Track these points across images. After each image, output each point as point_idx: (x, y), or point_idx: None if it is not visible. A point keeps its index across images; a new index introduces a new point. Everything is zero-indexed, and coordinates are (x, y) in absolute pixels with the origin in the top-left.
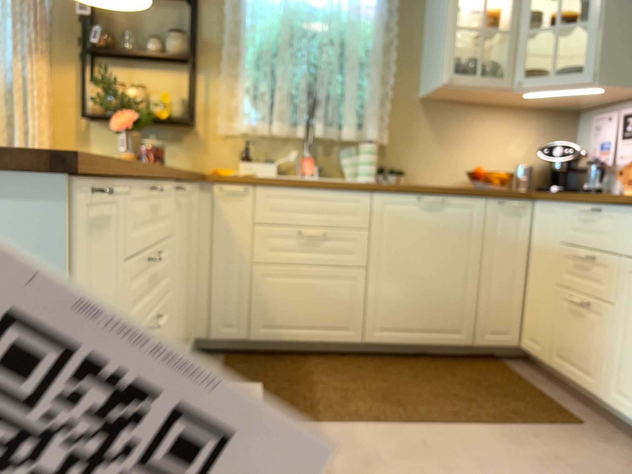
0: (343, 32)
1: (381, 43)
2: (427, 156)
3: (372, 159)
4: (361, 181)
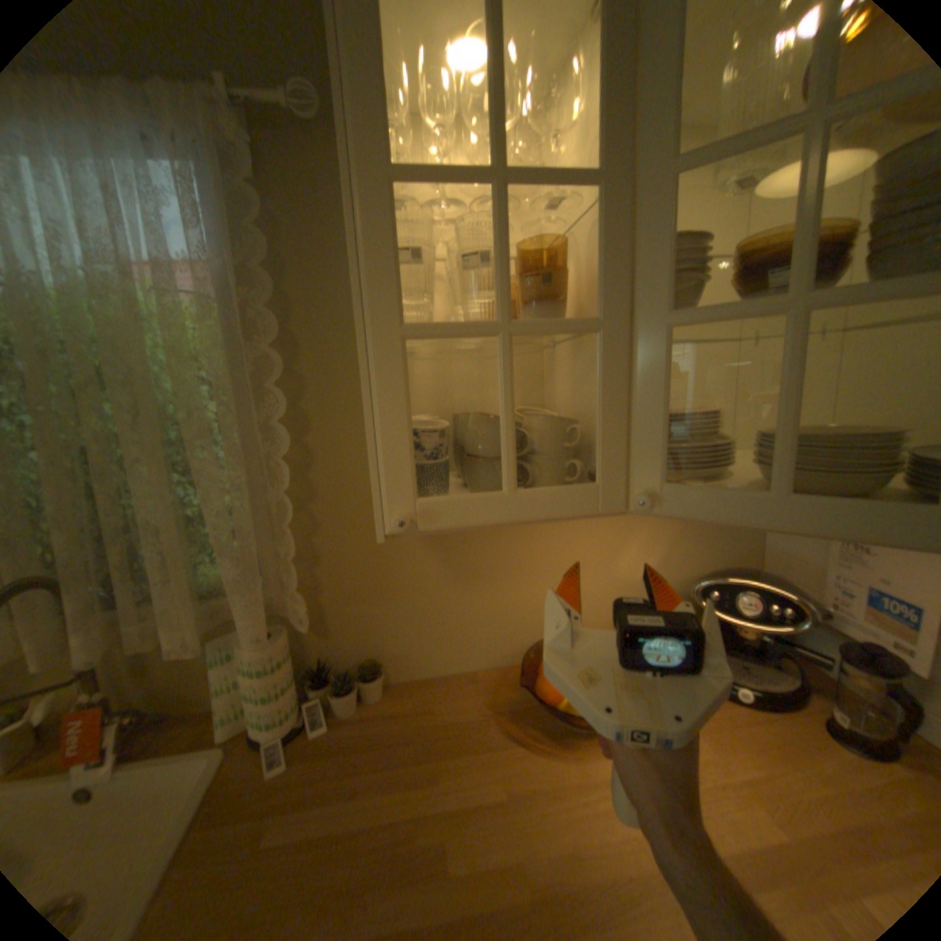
0: (115, 347)
1: (242, 366)
2: (431, 613)
3: (263, 691)
4: (247, 743)
